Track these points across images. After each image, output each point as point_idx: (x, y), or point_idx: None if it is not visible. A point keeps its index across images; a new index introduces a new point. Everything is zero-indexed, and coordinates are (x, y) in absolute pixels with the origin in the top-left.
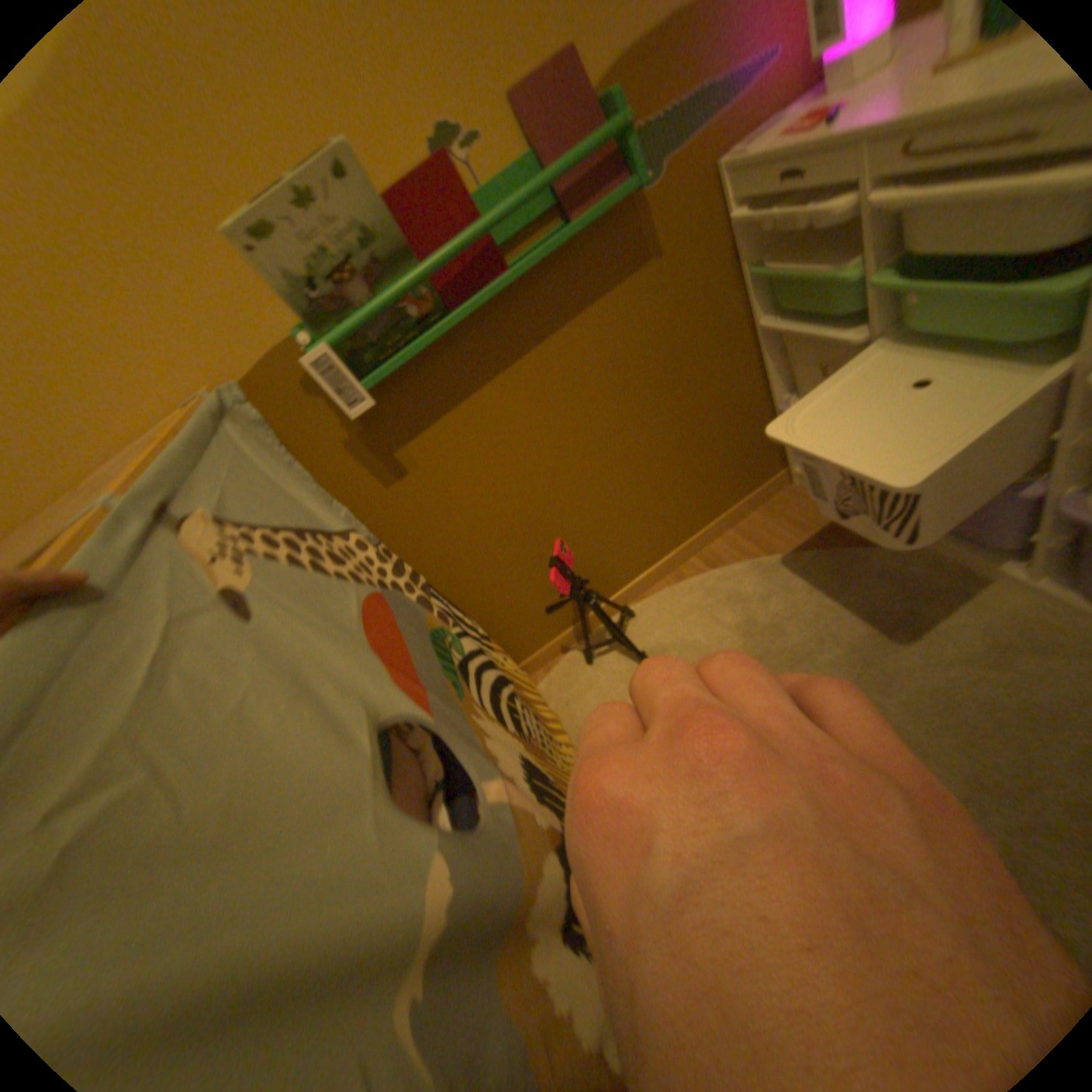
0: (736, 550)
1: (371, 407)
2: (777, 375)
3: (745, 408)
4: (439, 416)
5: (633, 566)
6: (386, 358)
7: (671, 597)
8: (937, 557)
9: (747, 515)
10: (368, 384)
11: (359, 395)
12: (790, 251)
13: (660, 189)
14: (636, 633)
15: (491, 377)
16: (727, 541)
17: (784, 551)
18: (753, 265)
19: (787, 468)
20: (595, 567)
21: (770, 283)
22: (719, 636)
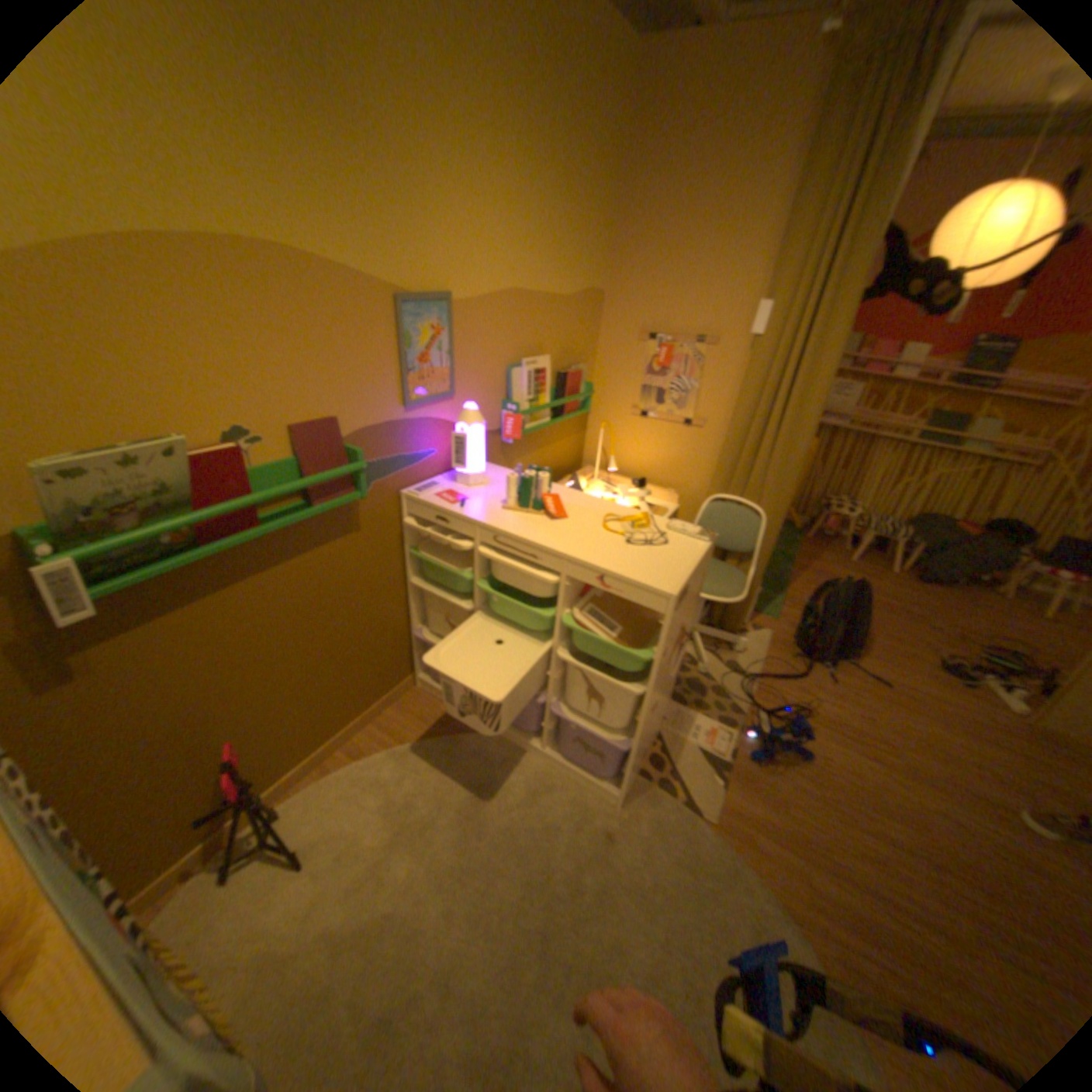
0: (374, 742)
1: (89, 615)
2: (415, 613)
3: (392, 632)
4: (142, 623)
5: (283, 766)
6: (118, 571)
7: (317, 793)
8: (500, 738)
9: (382, 712)
10: (96, 595)
11: (84, 604)
12: (433, 548)
13: (367, 497)
14: (280, 836)
15: (209, 594)
16: (367, 735)
17: (411, 741)
18: (411, 548)
19: (412, 675)
20: (247, 770)
21: (418, 559)
22: (363, 822)
